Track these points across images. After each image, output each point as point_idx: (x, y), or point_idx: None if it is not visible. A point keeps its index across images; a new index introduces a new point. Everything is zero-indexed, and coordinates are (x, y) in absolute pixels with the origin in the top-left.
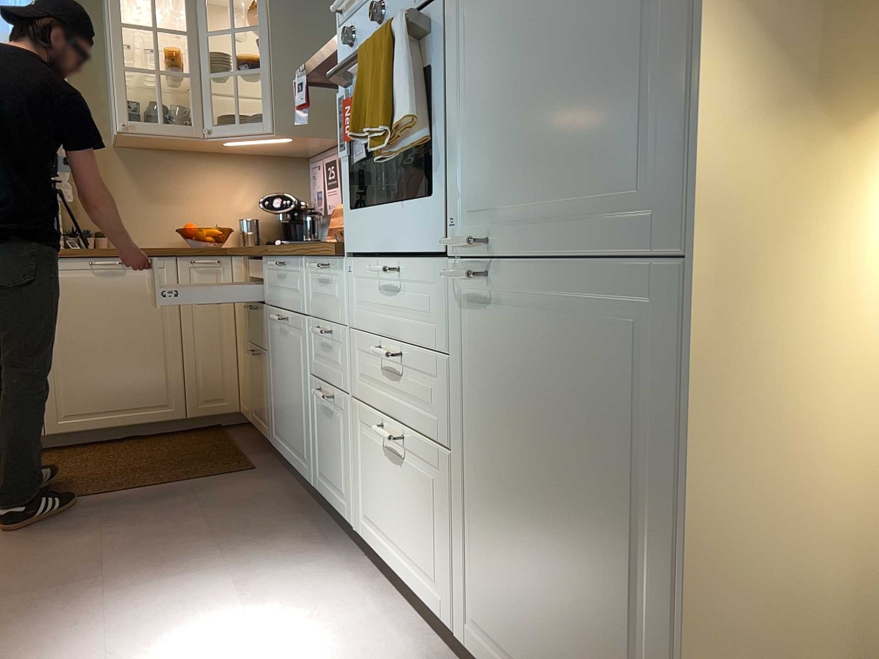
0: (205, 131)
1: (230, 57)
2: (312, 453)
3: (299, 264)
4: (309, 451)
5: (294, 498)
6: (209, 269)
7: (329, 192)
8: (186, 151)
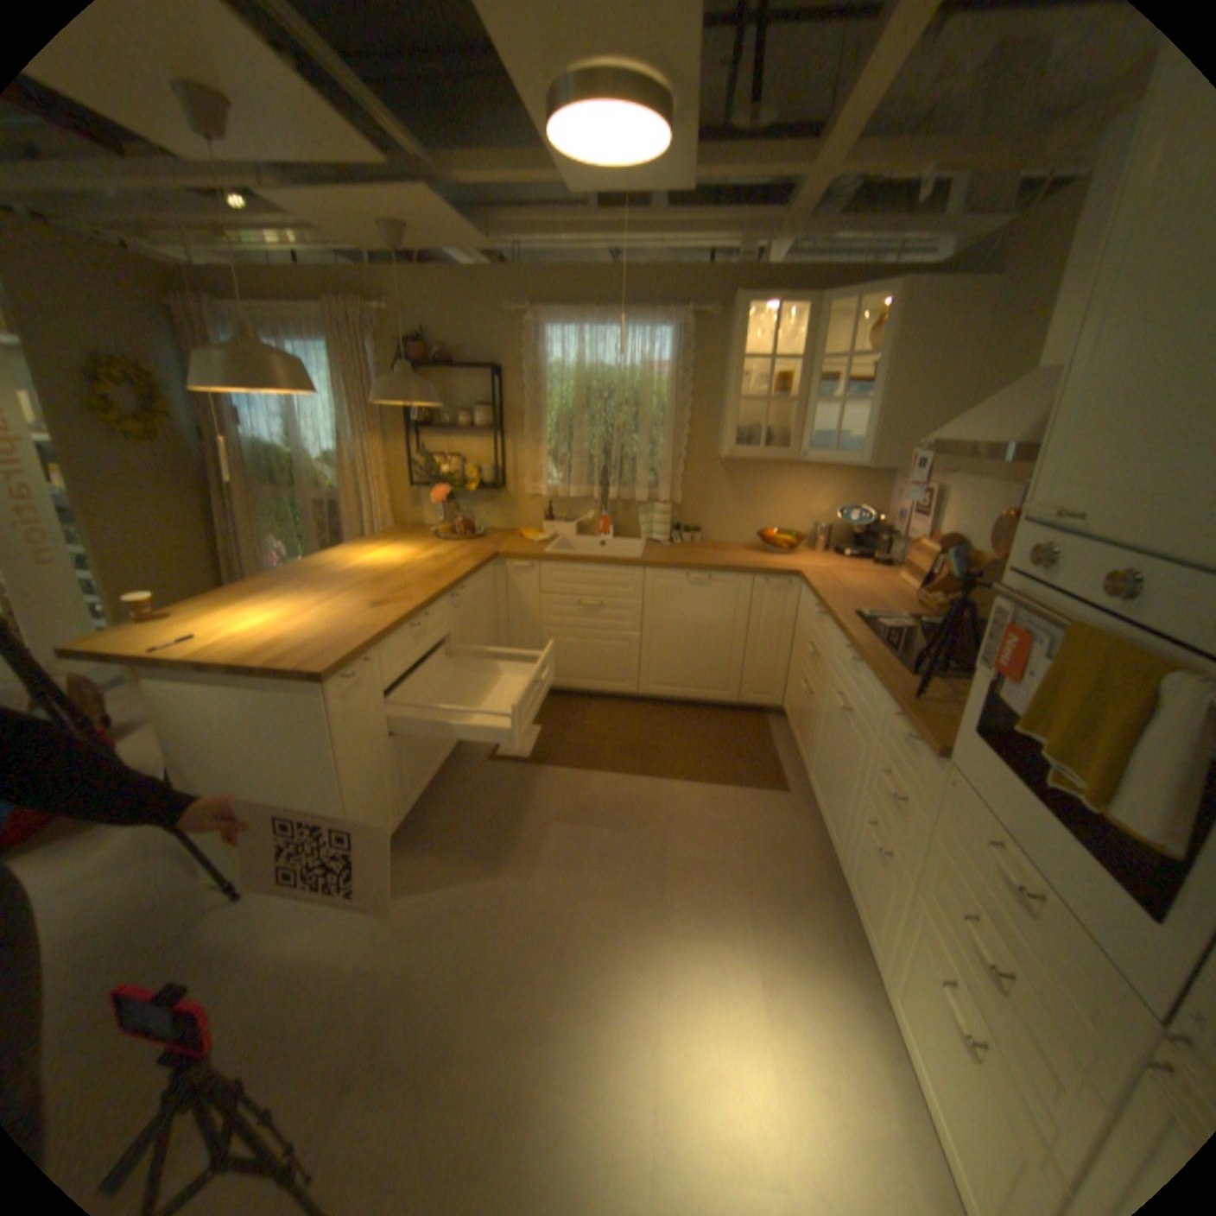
0: (799, 454)
1: (840, 376)
2: (850, 853)
3: (879, 686)
4: (847, 847)
5: (821, 858)
6: (779, 589)
7: (915, 519)
8: (777, 460)
